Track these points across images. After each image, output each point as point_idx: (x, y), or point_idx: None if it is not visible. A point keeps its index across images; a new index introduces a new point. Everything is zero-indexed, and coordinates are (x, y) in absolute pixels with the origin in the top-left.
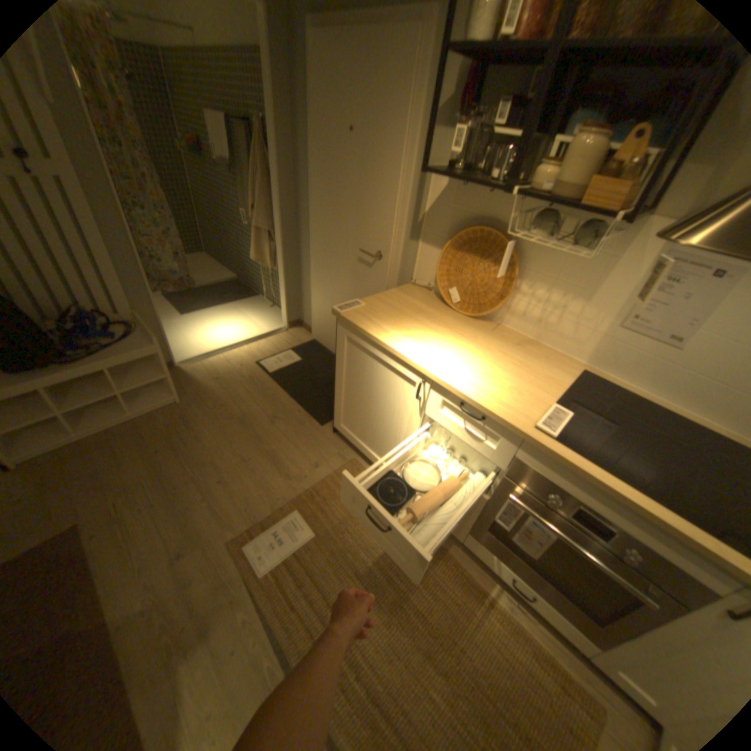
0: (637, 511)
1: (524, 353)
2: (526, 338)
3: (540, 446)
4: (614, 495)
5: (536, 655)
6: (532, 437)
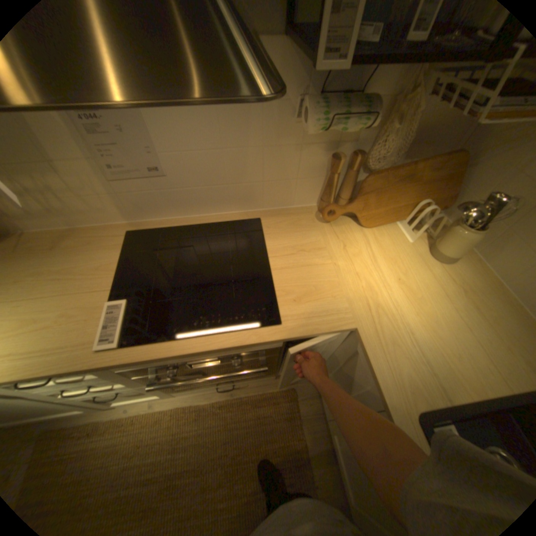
0: (209, 350)
1: (60, 255)
2: (57, 233)
3: (109, 366)
4: (188, 353)
5: (255, 405)
6: (95, 367)
